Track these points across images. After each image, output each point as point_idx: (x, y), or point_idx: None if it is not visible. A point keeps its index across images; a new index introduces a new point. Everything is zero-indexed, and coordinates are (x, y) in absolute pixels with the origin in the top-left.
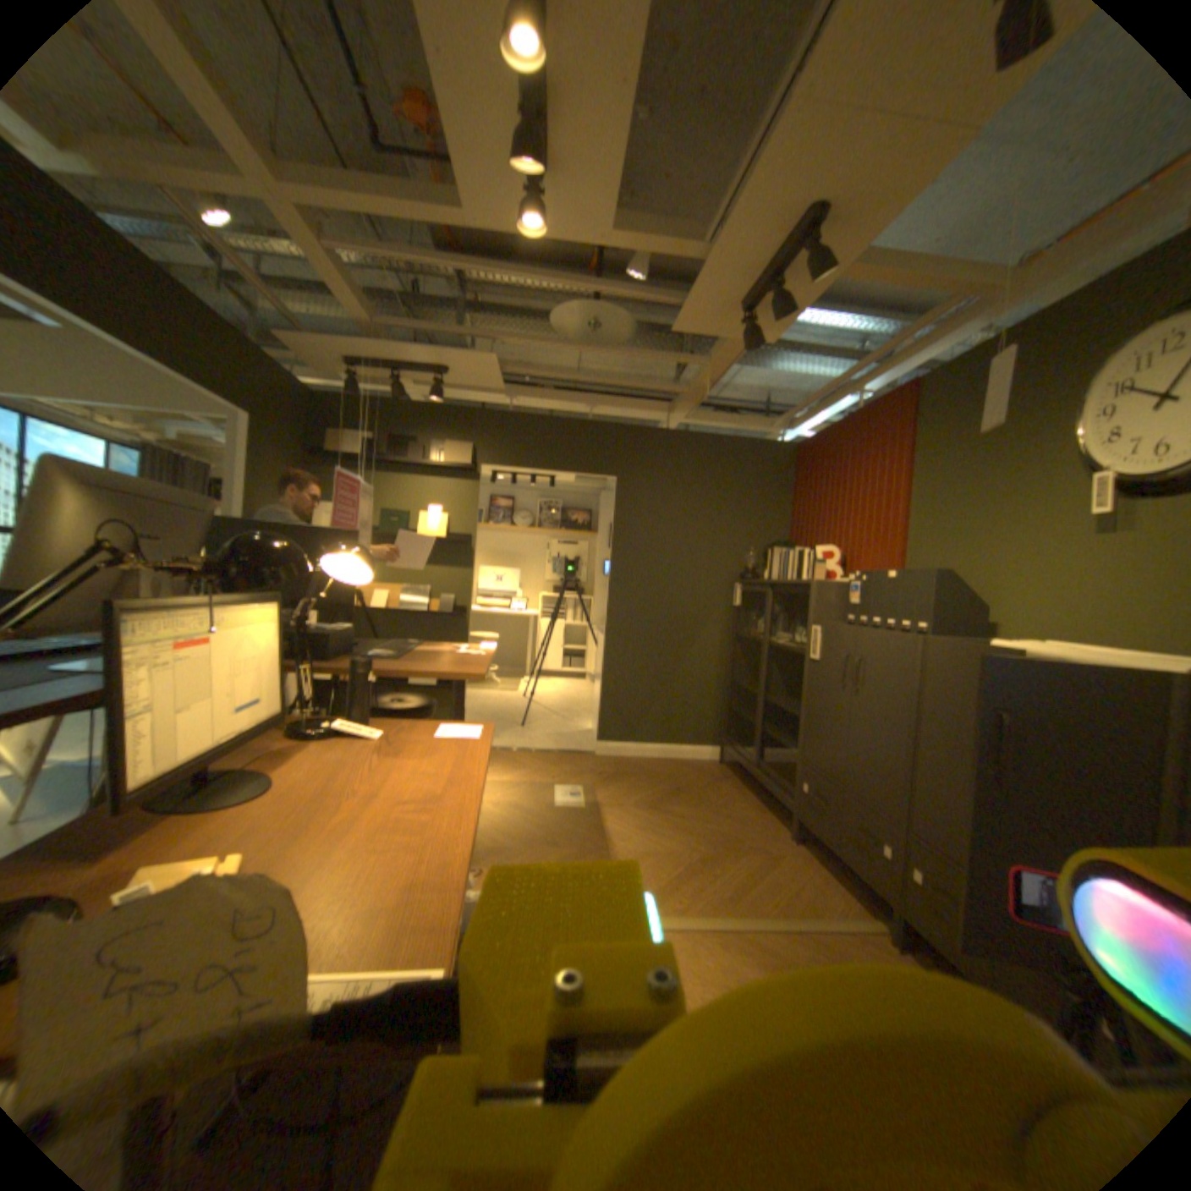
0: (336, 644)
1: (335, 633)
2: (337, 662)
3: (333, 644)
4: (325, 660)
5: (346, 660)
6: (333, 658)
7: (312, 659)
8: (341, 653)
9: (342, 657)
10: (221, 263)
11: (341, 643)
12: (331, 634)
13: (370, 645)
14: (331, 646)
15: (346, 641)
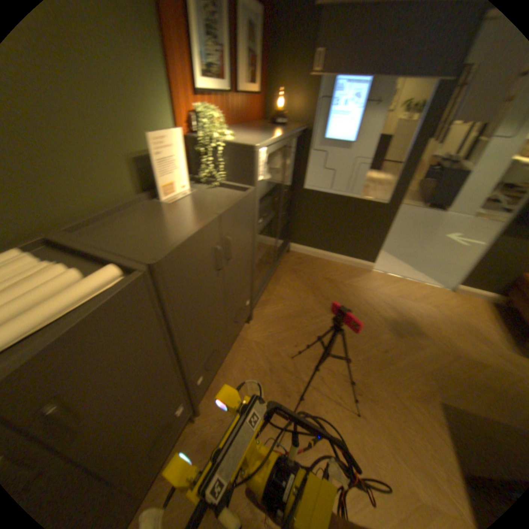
0: None
1: None
2: None
3: None
4: None
5: None
6: None
7: None
8: None
9: None
10: None
11: None
12: None
13: None
14: None
15: None
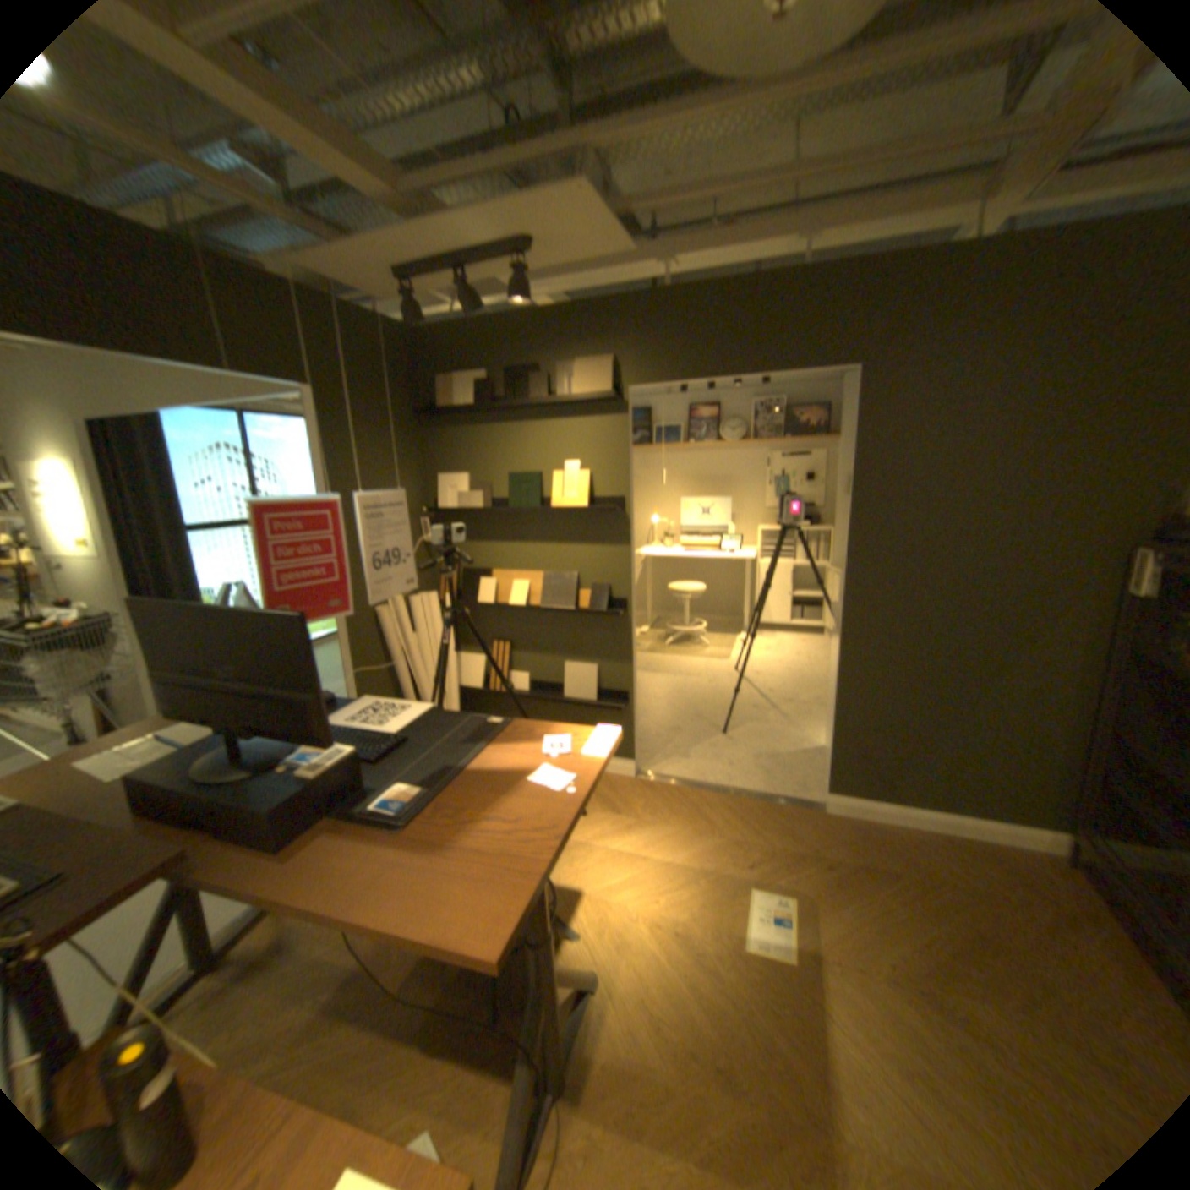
0: (301, 816)
1: (289, 805)
2: (274, 877)
3: (291, 822)
4: (262, 867)
5: (299, 861)
6: (286, 851)
7: (251, 858)
8: (323, 818)
9: (310, 839)
10: (286, 190)
11: (319, 803)
12: (277, 812)
13: (413, 756)
14: (281, 830)
15: (336, 791)
